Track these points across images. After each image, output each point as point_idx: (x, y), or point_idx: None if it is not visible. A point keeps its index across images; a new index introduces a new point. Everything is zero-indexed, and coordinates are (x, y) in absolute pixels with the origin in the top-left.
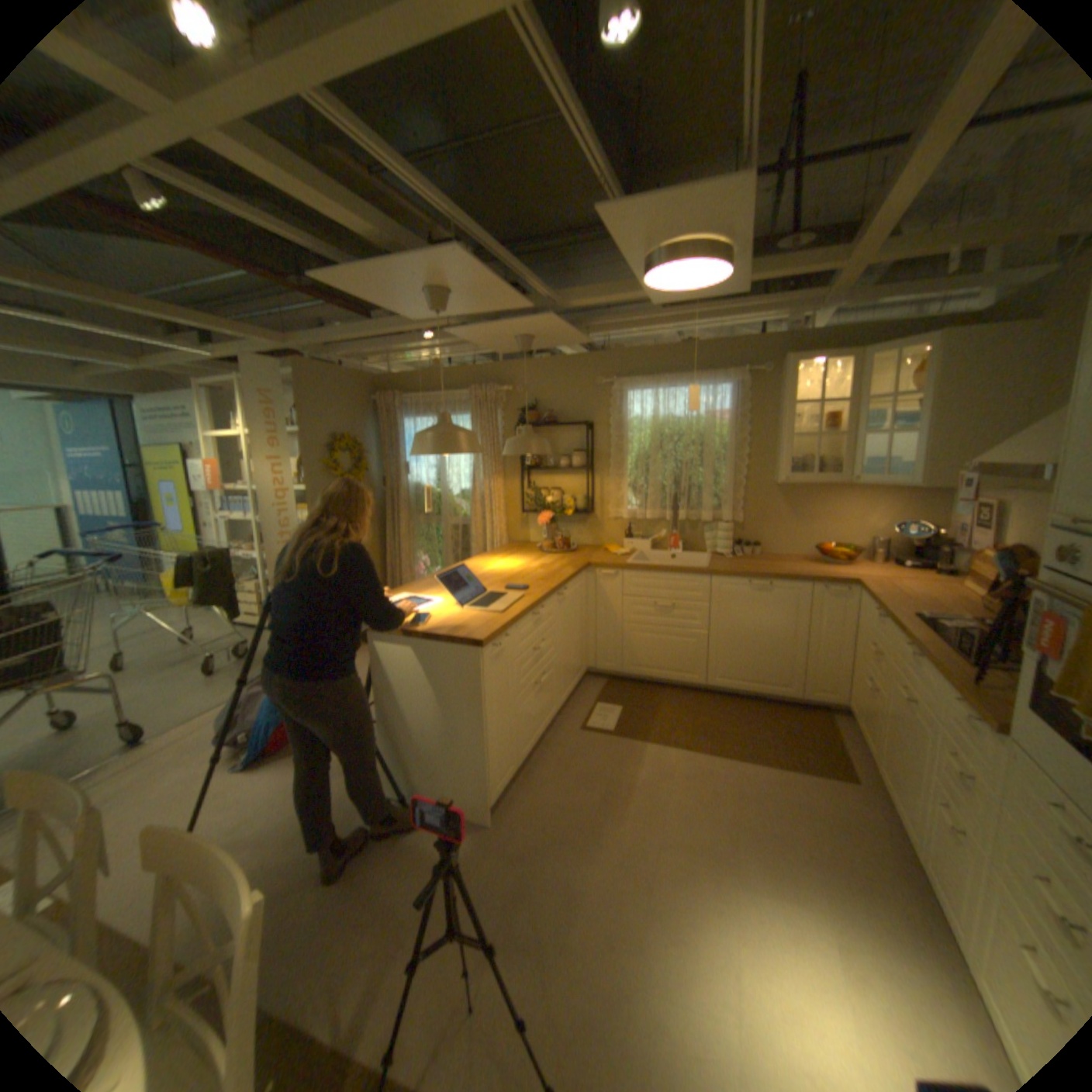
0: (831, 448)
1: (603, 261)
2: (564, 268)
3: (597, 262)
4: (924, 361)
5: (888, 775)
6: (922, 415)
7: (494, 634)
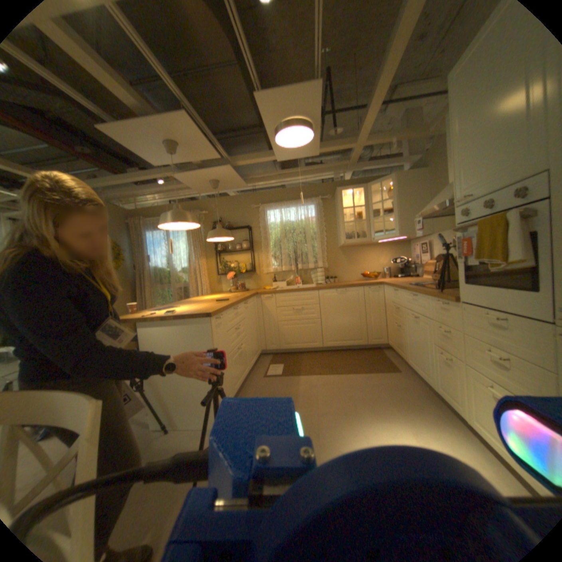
0: (359, 230)
1: (250, 149)
2: (231, 152)
3: (247, 149)
4: (389, 188)
5: (411, 361)
6: (393, 208)
7: (216, 311)
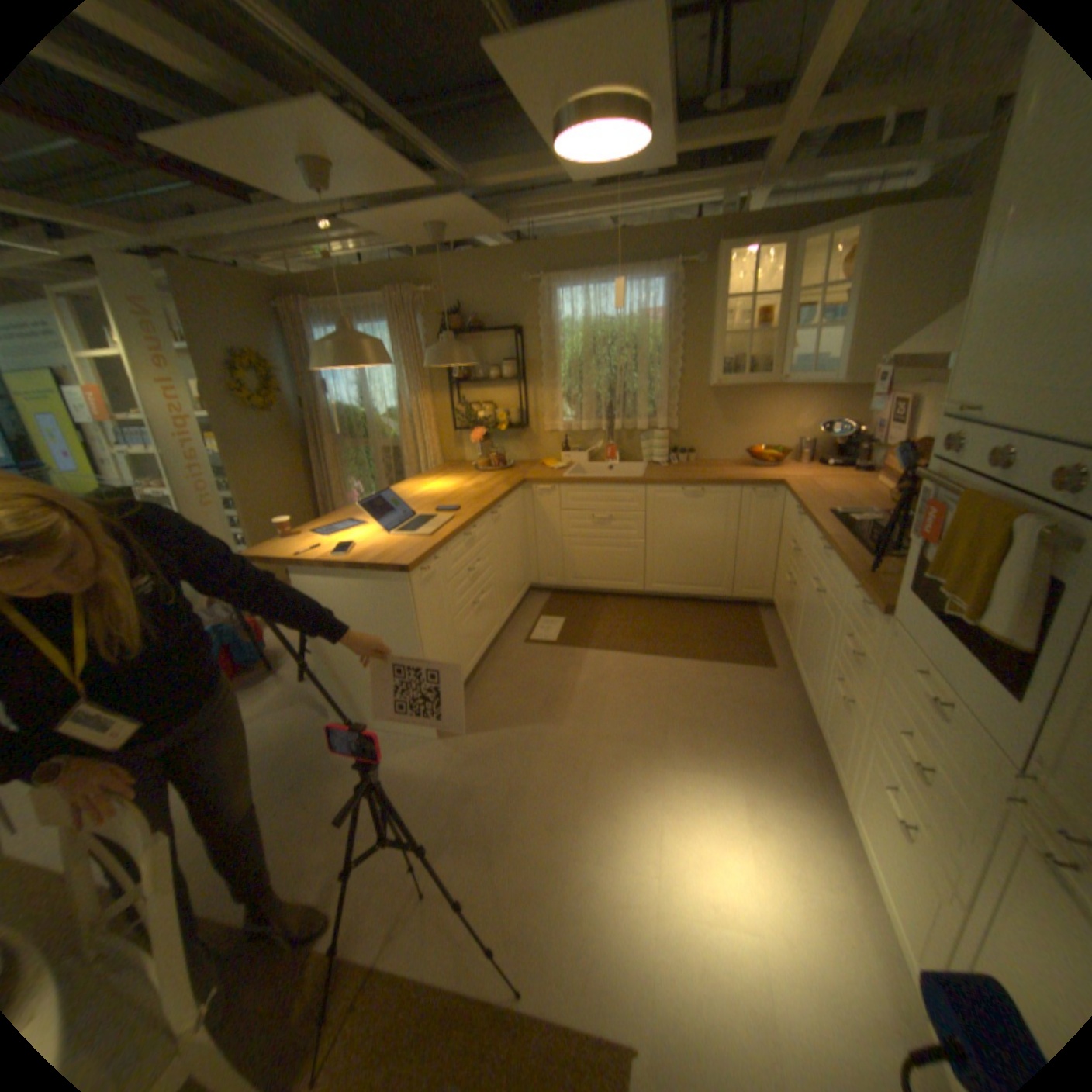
0: (763, 347)
1: (519, 128)
2: (474, 137)
3: (512, 129)
4: (854, 247)
5: (798, 657)
6: (848, 308)
7: (421, 558)
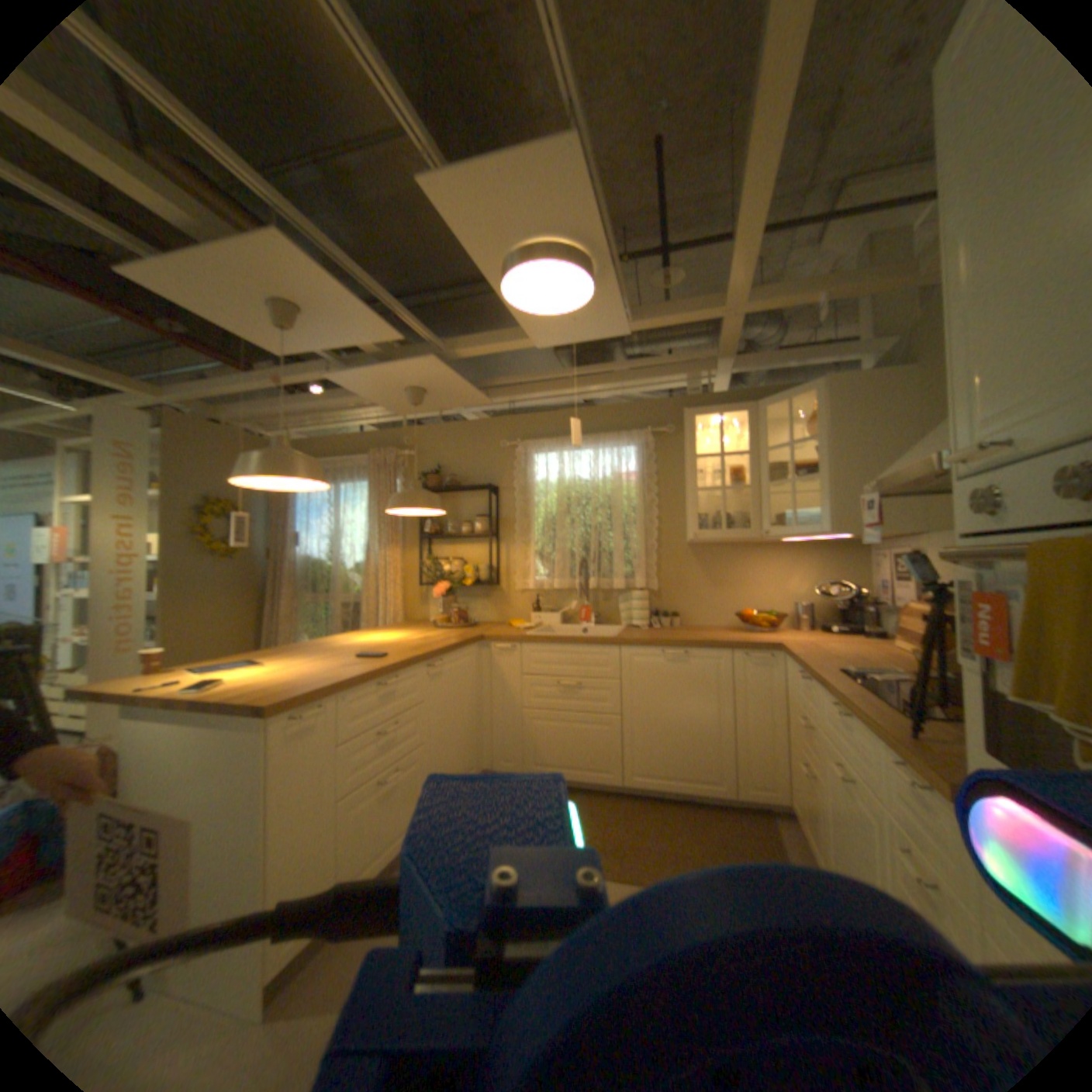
0: (741, 509)
1: (503, 326)
2: (464, 332)
3: (496, 326)
4: (816, 414)
5: None
6: (821, 463)
7: (297, 700)
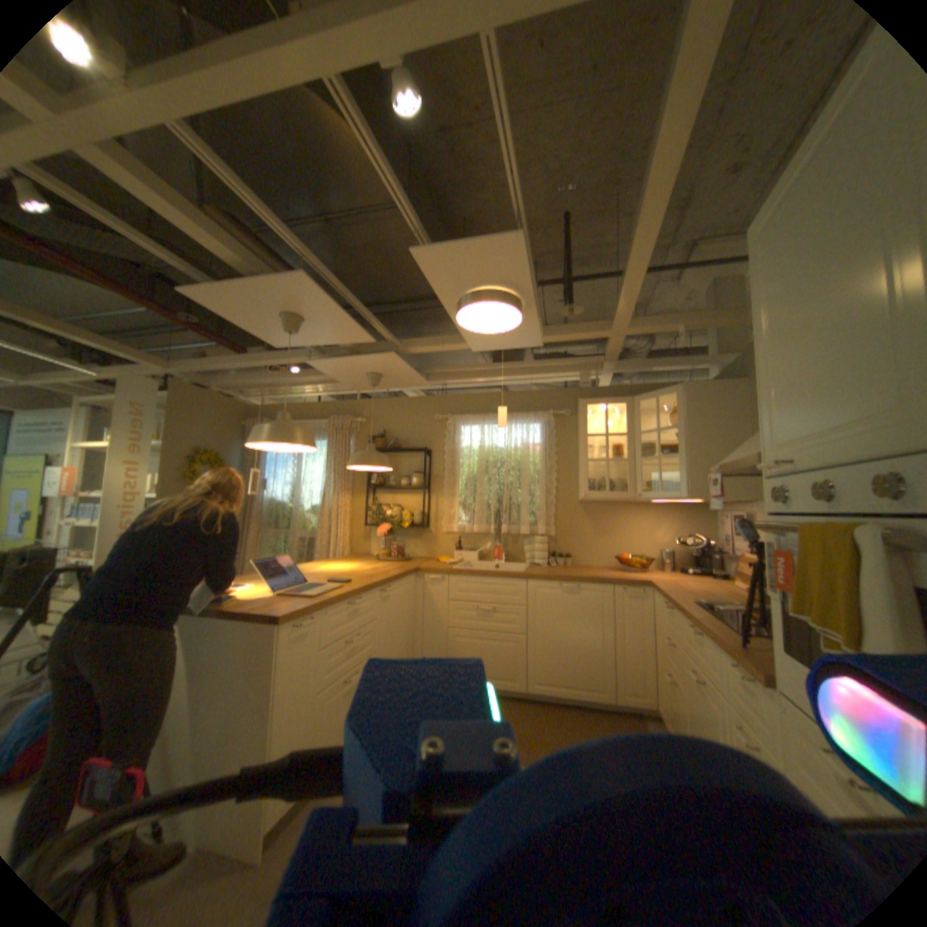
0: (619, 476)
1: (441, 328)
2: (411, 331)
3: (436, 329)
4: (675, 408)
5: None
6: (679, 446)
7: (297, 612)
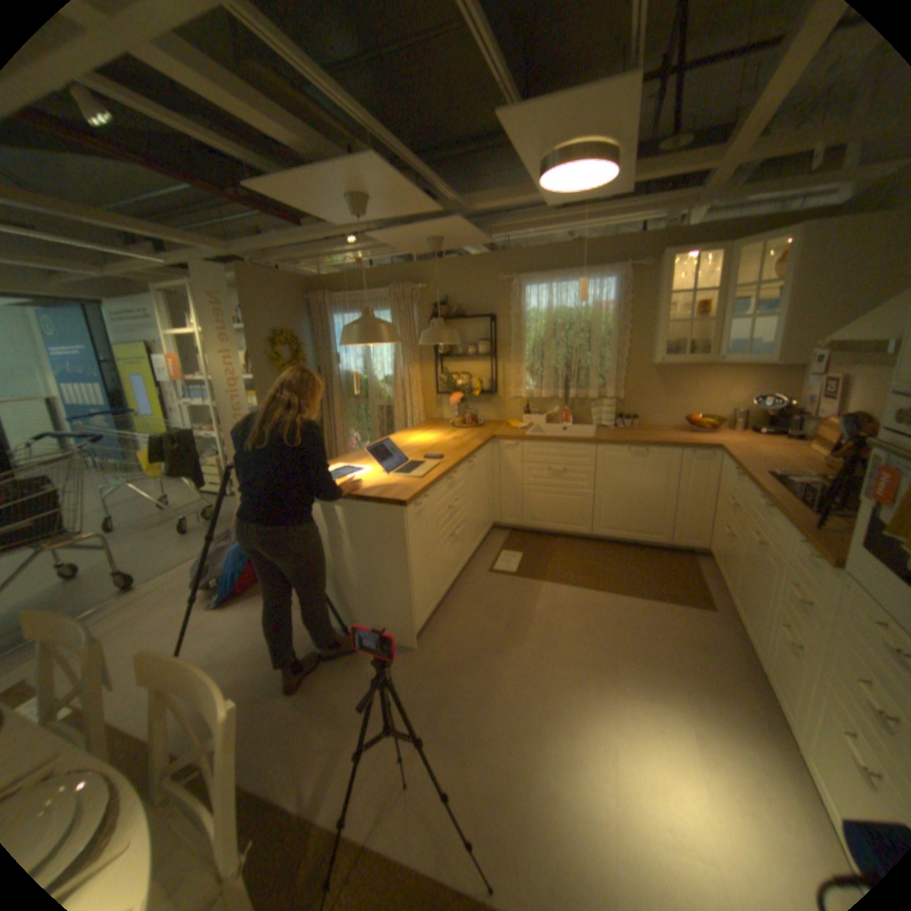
0: (701, 333)
1: (503, 167)
2: (469, 175)
3: (498, 168)
4: (785, 252)
5: (740, 603)
6: (781, 301)
7: (416, 495)
